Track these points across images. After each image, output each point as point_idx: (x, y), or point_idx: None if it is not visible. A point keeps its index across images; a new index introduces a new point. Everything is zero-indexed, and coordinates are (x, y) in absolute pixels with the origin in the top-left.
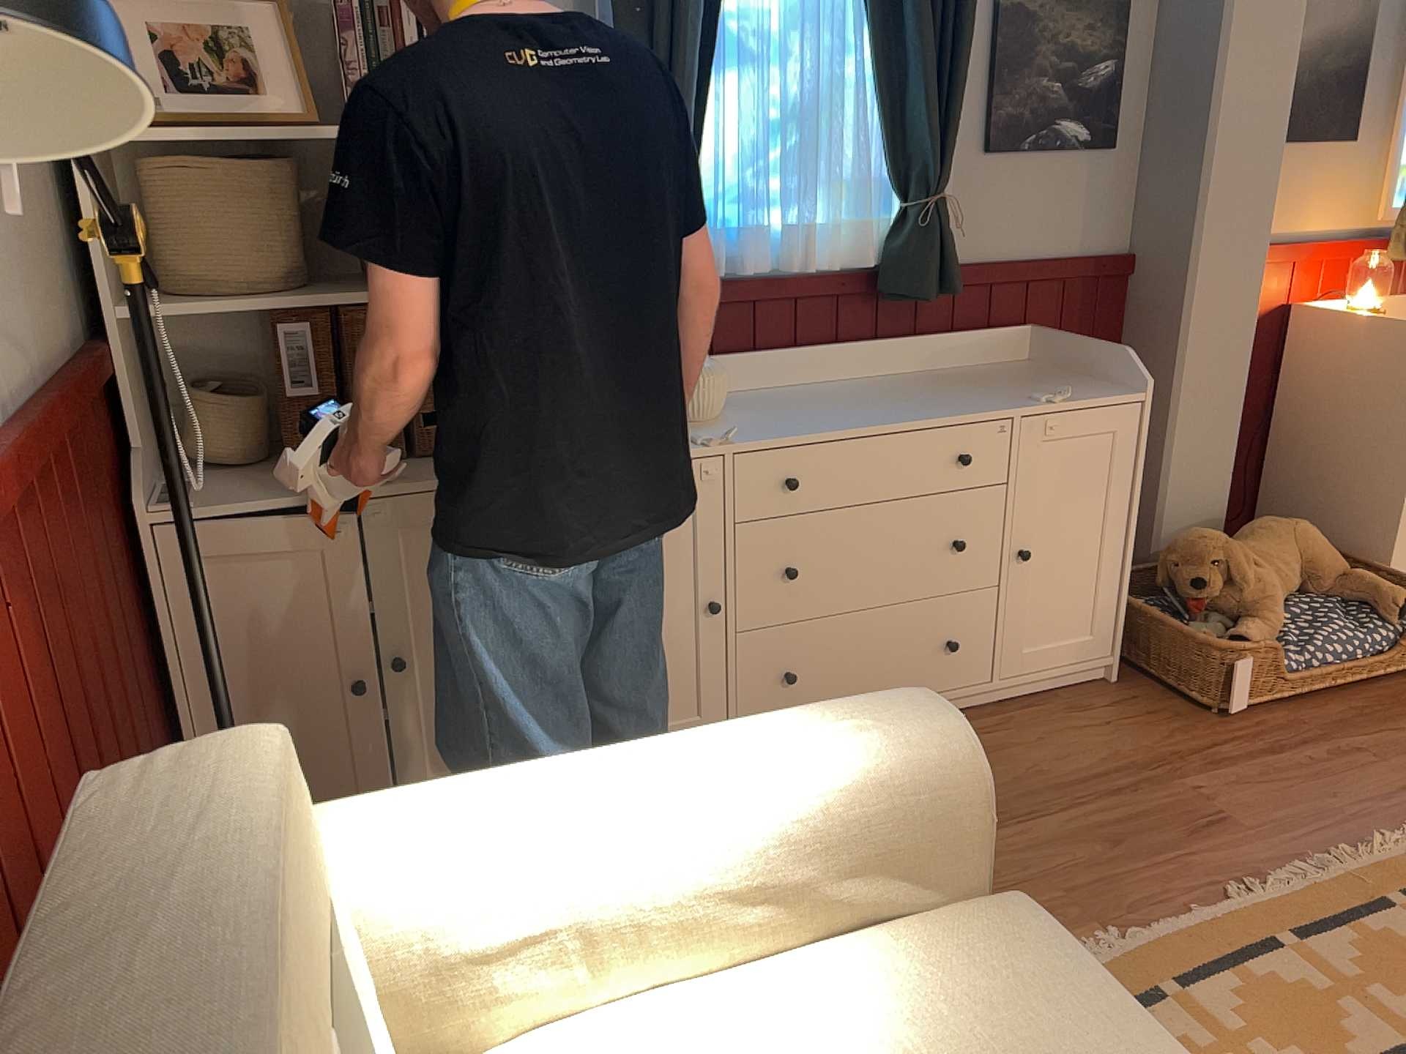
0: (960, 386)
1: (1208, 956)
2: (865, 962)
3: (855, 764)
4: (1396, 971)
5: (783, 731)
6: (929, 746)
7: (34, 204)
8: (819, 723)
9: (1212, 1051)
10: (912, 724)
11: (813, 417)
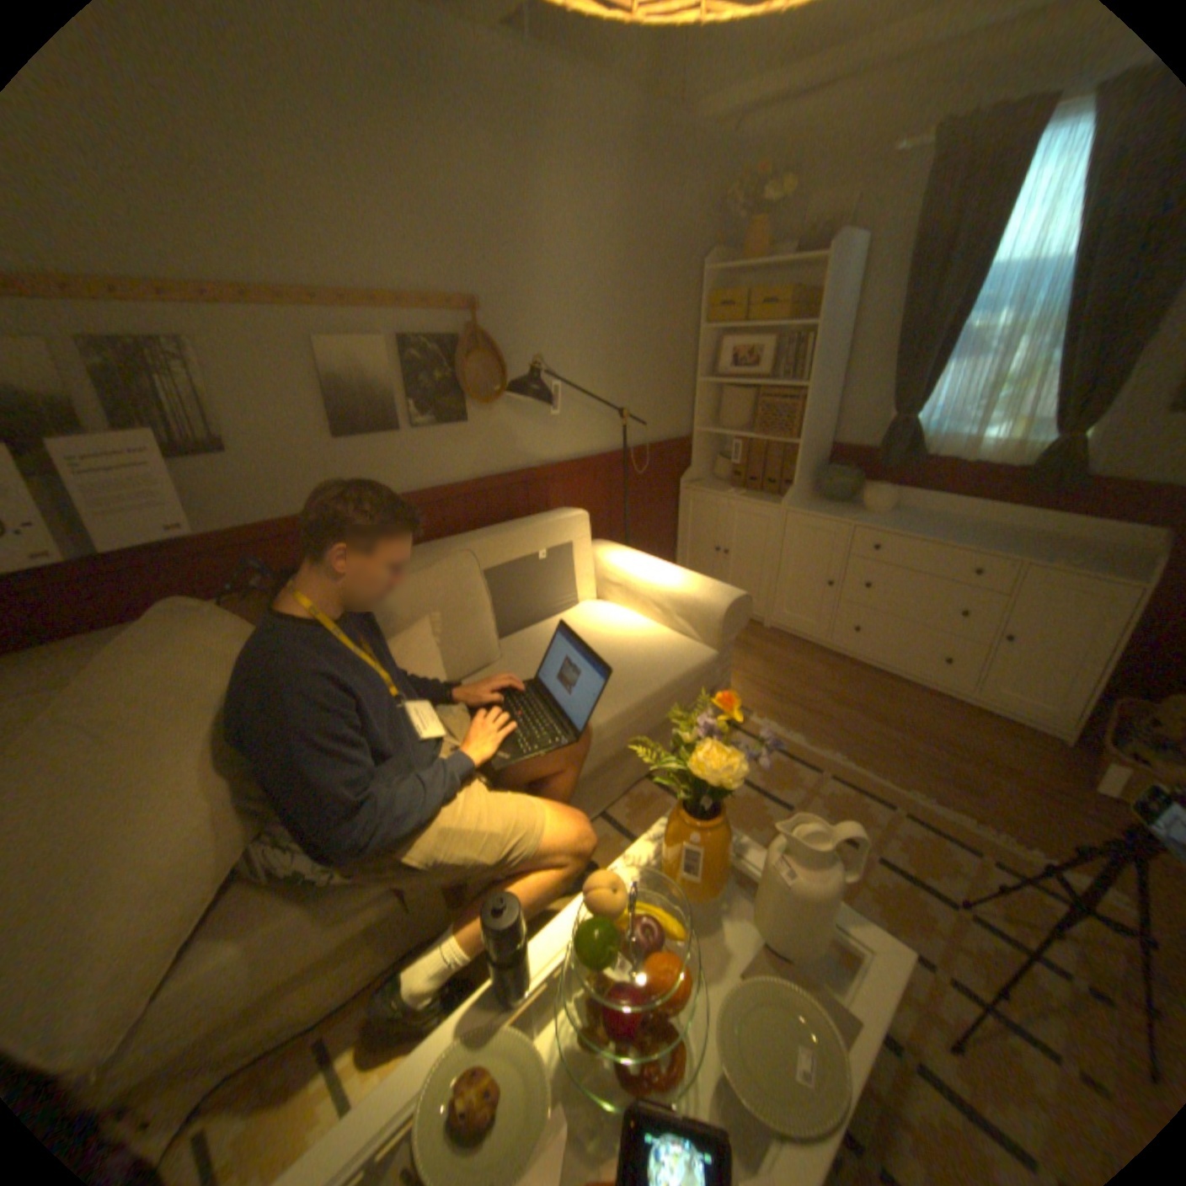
0: (1039, 544)
1: (861, 786)
2: (667, 634)
3: (697, 592)
4: (923, 852)
5: (698, 580)
6: (717, 599)
7: (675, 400)
8: (708, 583)
9: (806, 788)
10: (722, 594)
11: (914, 527)
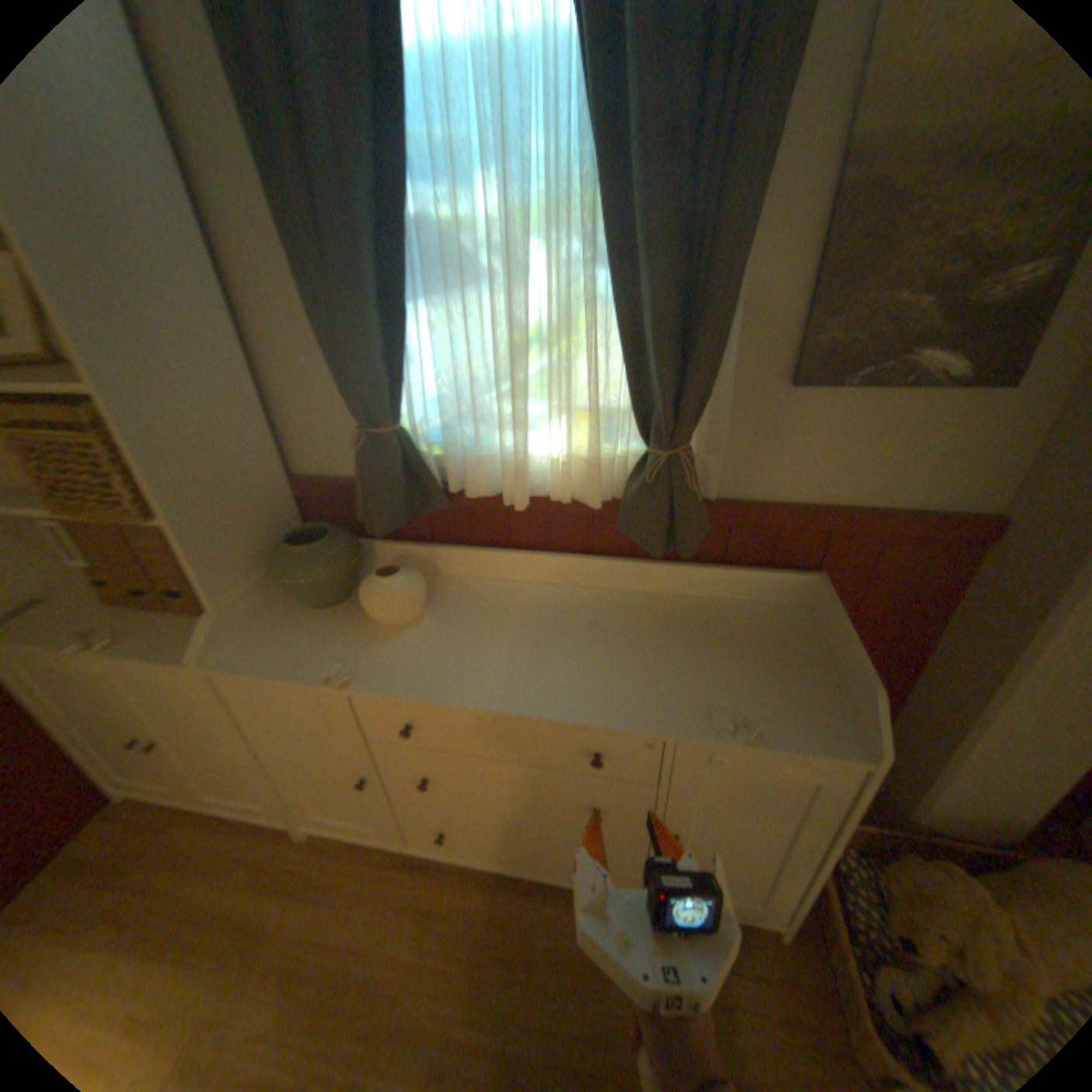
0: (671, 644)
1: None
2: None
3: None
4: None
5: None
6: None
7: None
8: None
9: None
10: None
11: (467, 660)
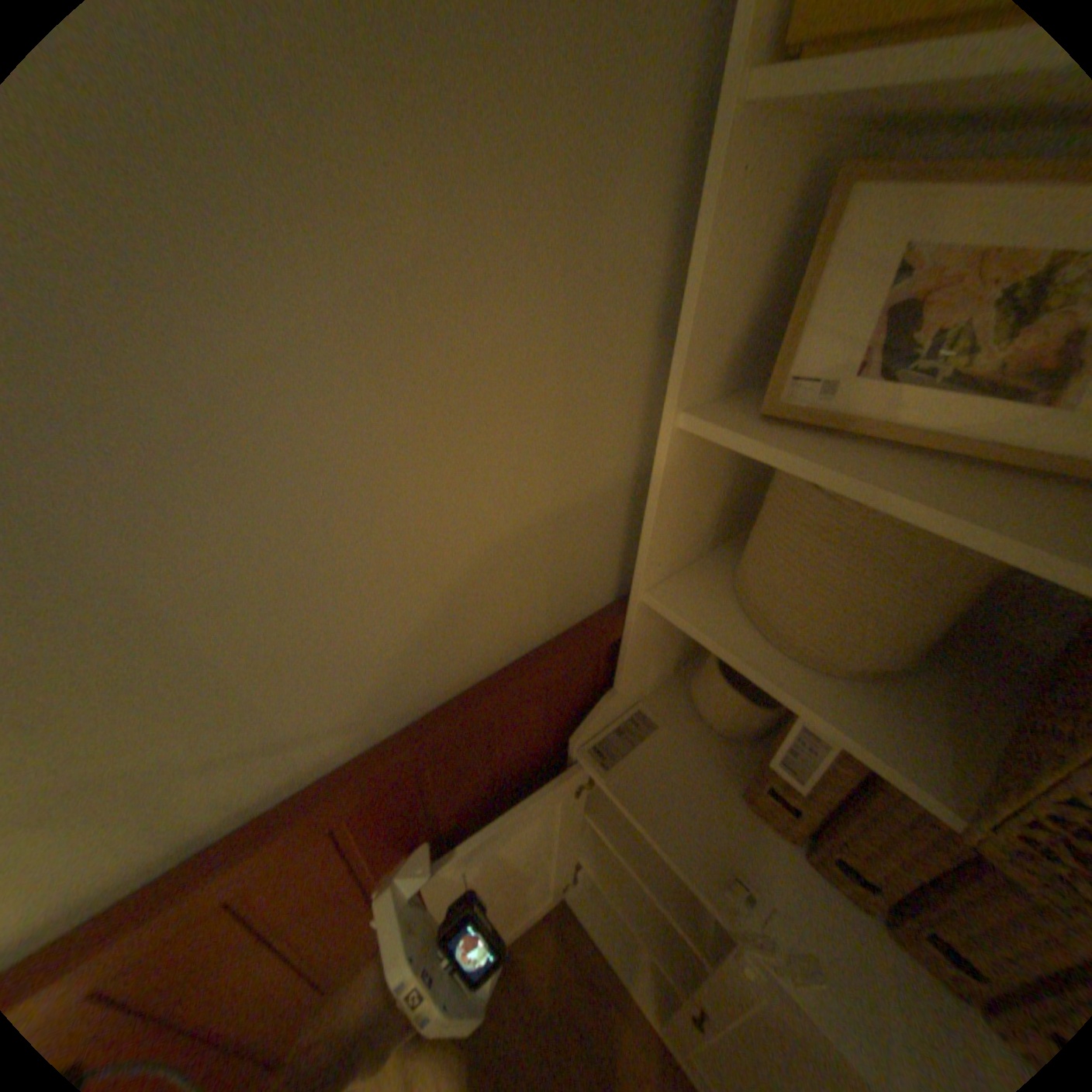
0: None
1: None
2: None
3: None
4: None
5: None
6: None
7: (556, 509)
8: None
9: None
10: None
11: None
